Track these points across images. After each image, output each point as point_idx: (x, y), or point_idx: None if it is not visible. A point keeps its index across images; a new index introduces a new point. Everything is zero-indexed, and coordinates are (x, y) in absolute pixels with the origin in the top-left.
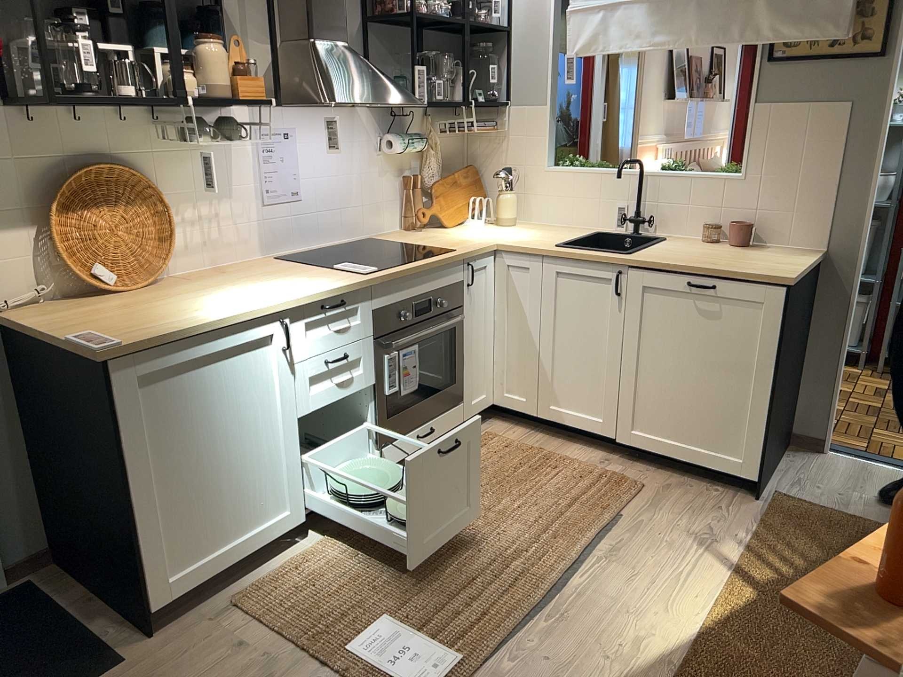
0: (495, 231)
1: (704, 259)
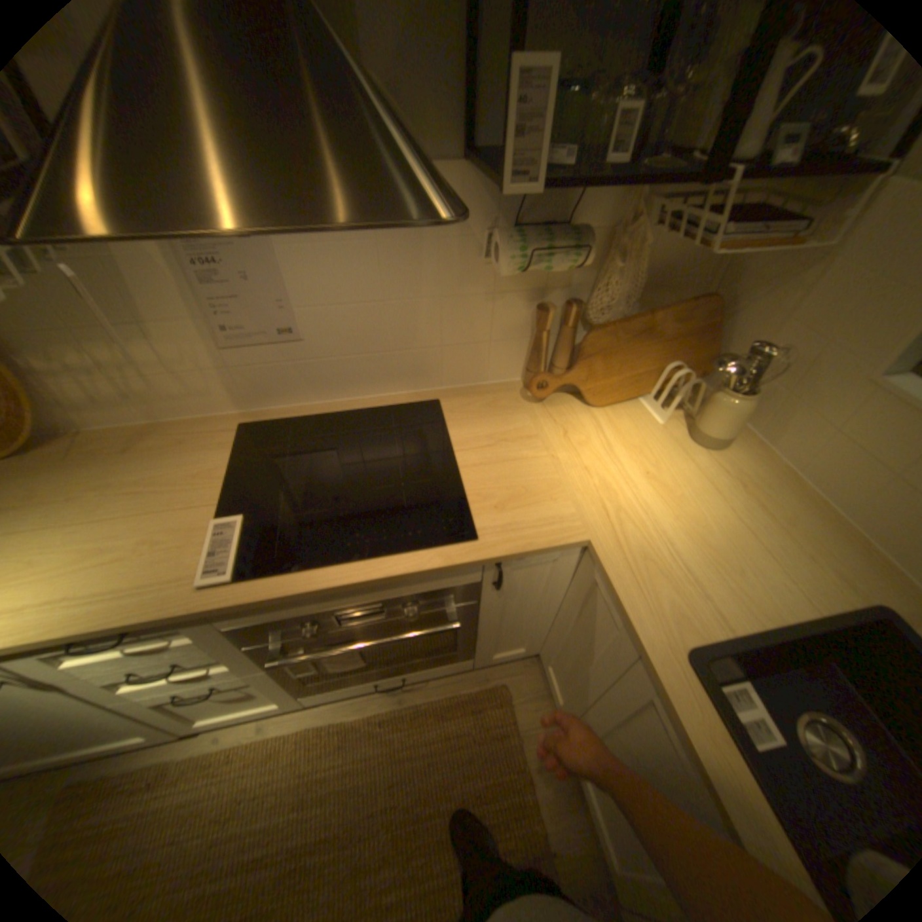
0: (653, 462)
1: None
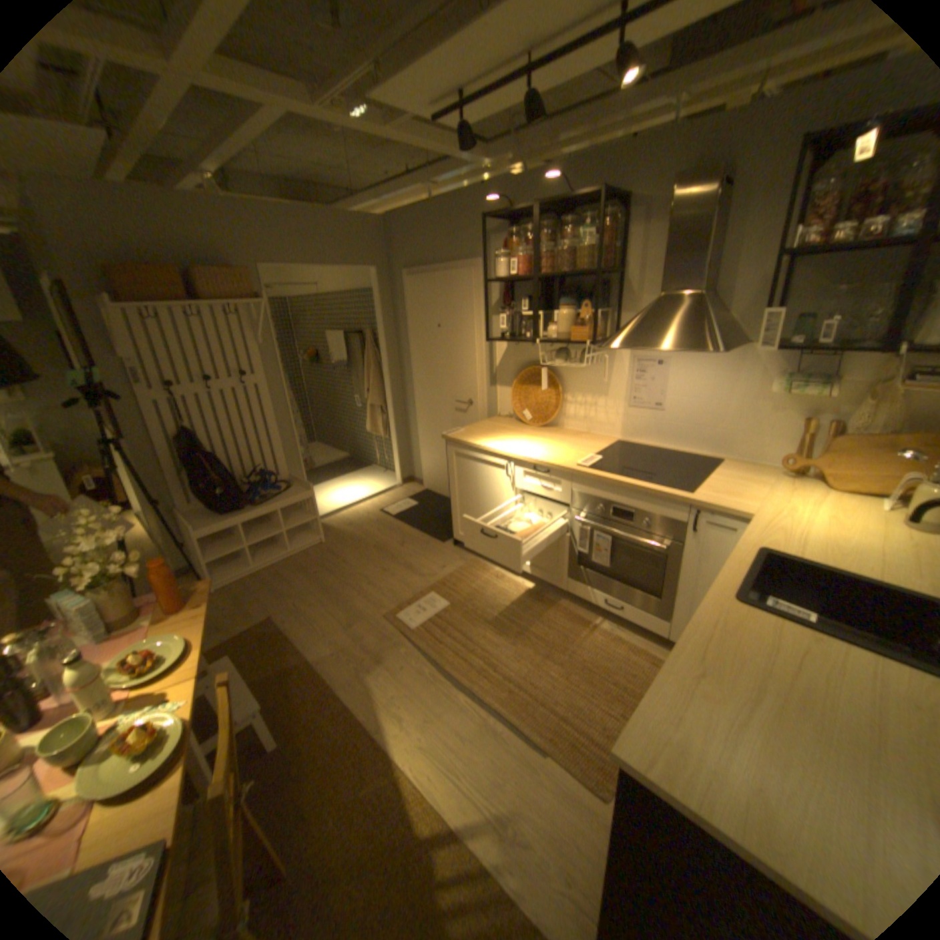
0: (848, 517)
1: (750, 681)
